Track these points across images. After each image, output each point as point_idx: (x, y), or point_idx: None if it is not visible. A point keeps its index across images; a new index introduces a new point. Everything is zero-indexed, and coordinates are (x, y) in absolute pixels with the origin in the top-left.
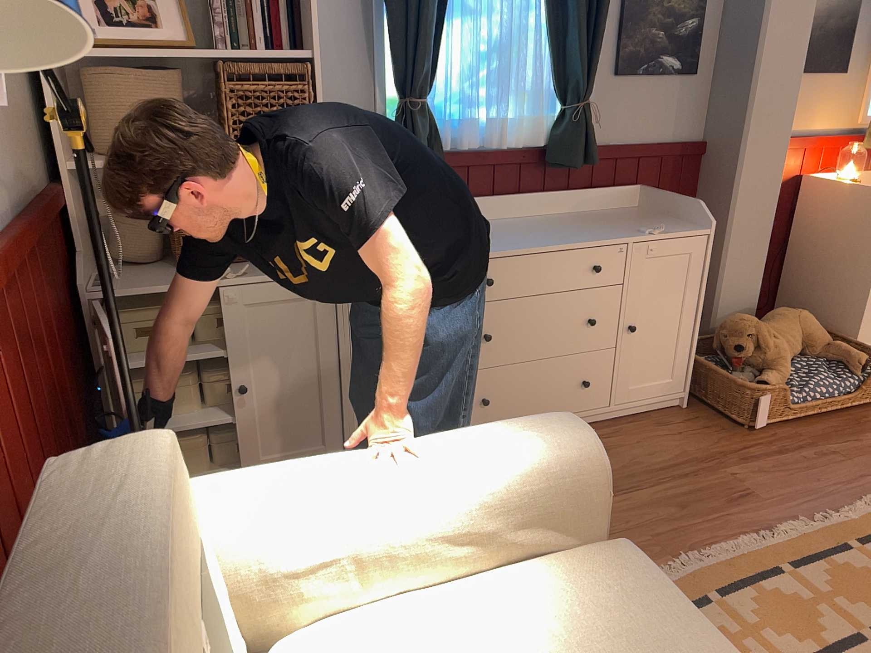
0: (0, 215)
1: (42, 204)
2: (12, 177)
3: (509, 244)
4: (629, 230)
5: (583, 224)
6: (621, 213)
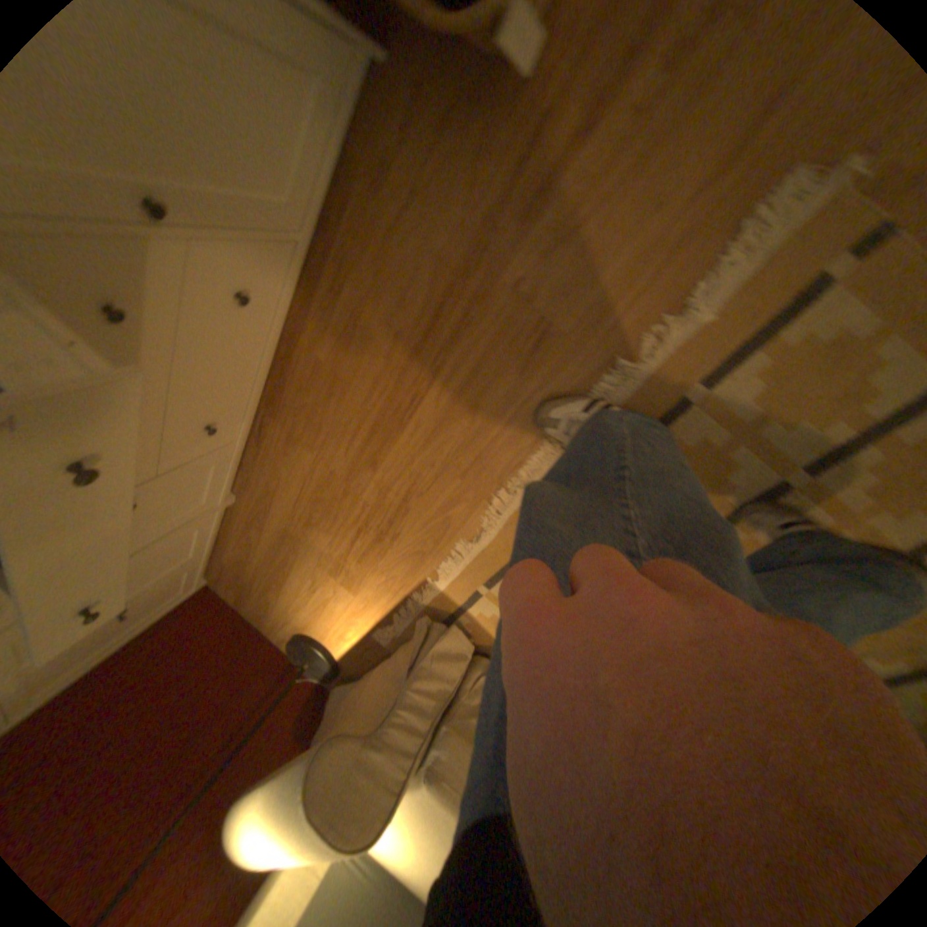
0: None
1: None
2: None
3: None
4: None
5: None
6: None
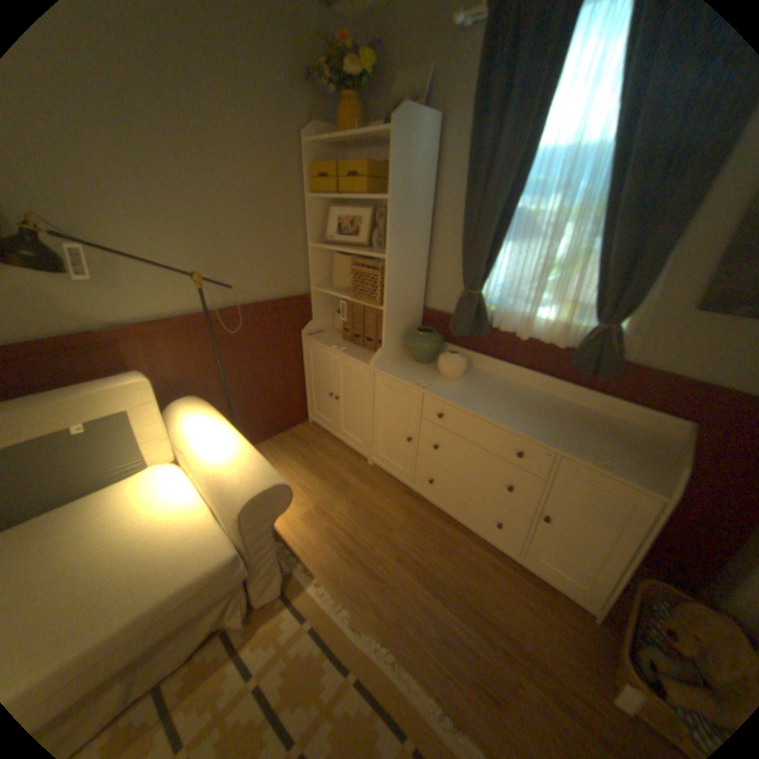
0: (237, 301)
1: (277, 300)
2: (260, 289)
3: (469, 402)
4: (581, 447)
5: (566, 422)
6: (636, 435)
